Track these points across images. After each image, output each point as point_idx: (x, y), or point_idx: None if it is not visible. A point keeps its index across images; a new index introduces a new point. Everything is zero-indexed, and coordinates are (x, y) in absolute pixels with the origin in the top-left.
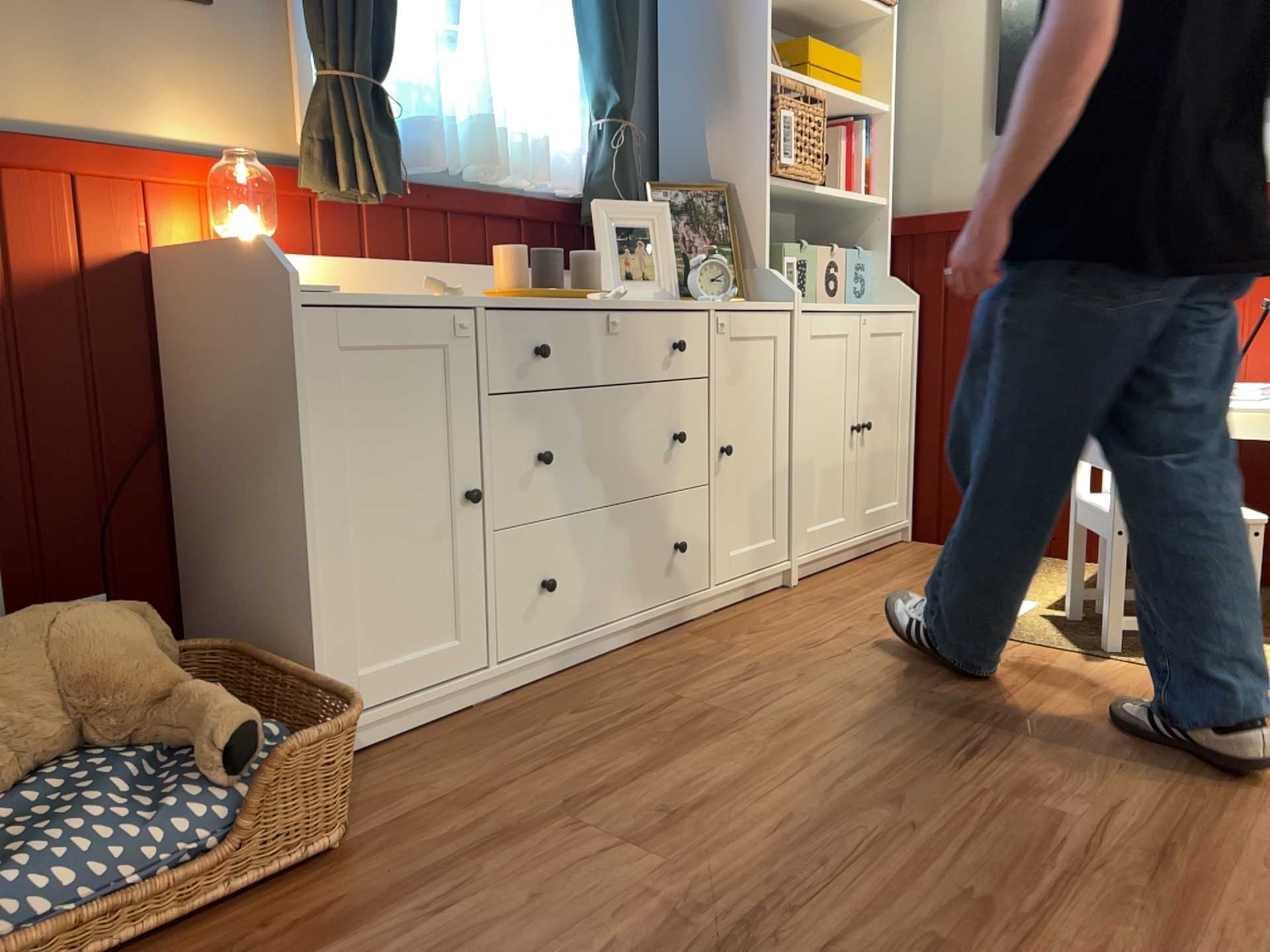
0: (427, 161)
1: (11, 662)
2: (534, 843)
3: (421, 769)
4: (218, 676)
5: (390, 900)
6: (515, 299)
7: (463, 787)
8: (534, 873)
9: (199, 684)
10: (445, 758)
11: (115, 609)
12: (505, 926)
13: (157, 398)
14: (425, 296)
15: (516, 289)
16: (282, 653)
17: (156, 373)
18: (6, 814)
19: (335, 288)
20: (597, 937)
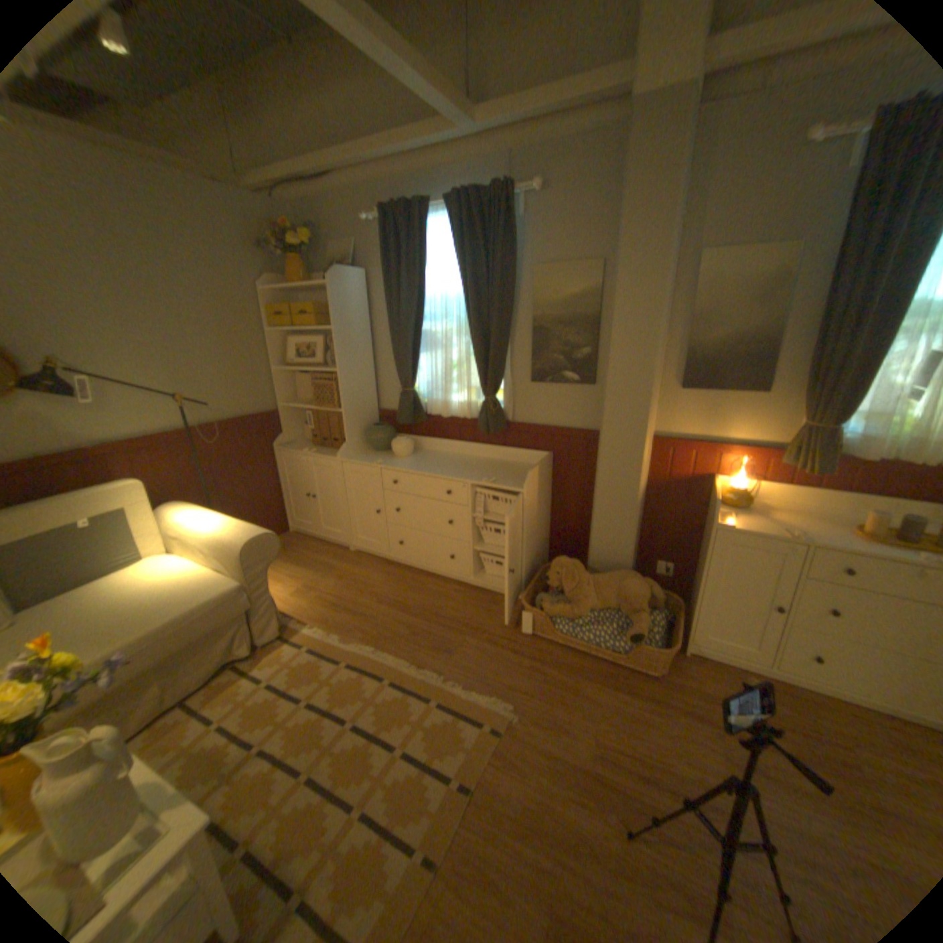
0: (865, 457)
1: (612, 585)
2: (702, 730)
3: (711, 681)
4: (676, 610)
5: (651, 703)
6: (855, 545)
7: (713, 697)
8: (689, 735)
9: (645, 616)
10: (723, 684)
11: (643, 583)
12: (662, 736)
13: (705, 518)
14: (789, 533)
15: (870, 536)
16: (692, 617)
17: (707, 510)
18: (596, 616)
19: (735, 526)
20: (675, 763)
